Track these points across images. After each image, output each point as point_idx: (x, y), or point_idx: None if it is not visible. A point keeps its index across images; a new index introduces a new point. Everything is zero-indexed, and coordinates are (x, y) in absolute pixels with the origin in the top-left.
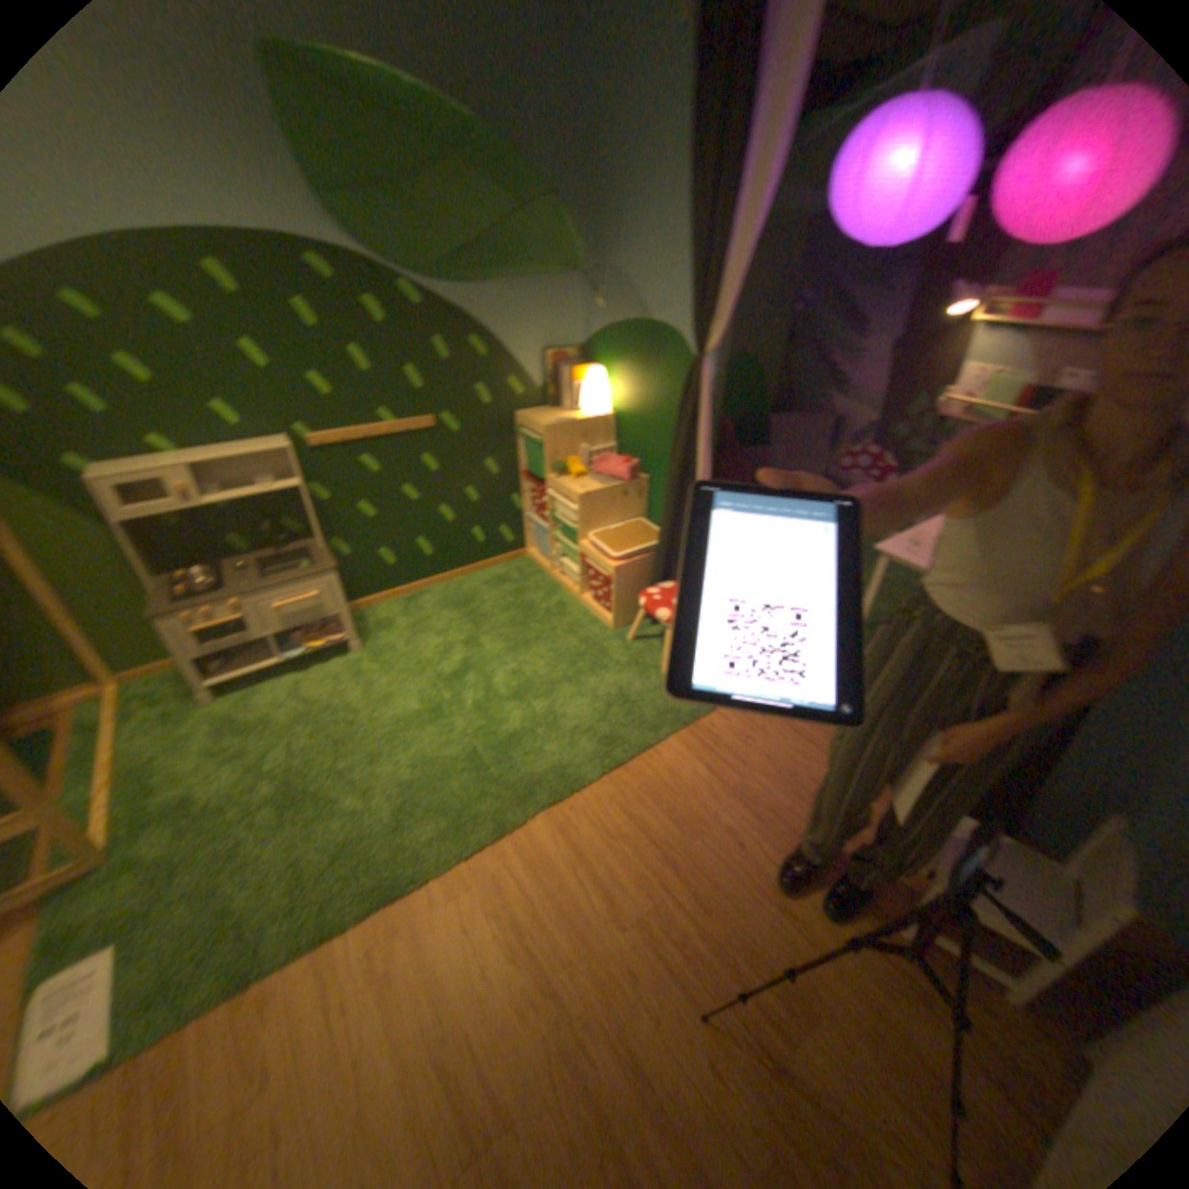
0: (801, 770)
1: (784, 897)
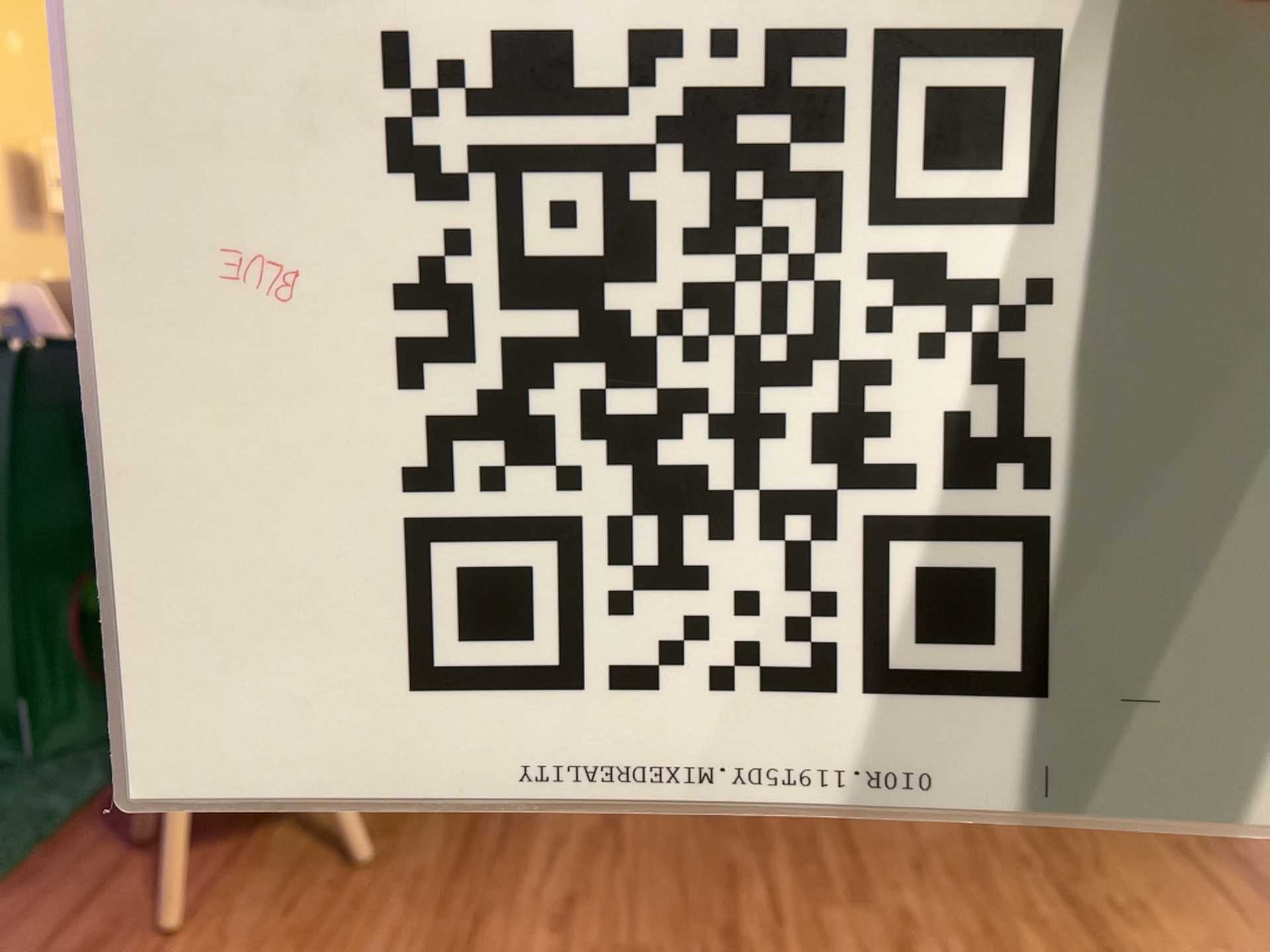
0: (249, 939)
1: (578, 835)
